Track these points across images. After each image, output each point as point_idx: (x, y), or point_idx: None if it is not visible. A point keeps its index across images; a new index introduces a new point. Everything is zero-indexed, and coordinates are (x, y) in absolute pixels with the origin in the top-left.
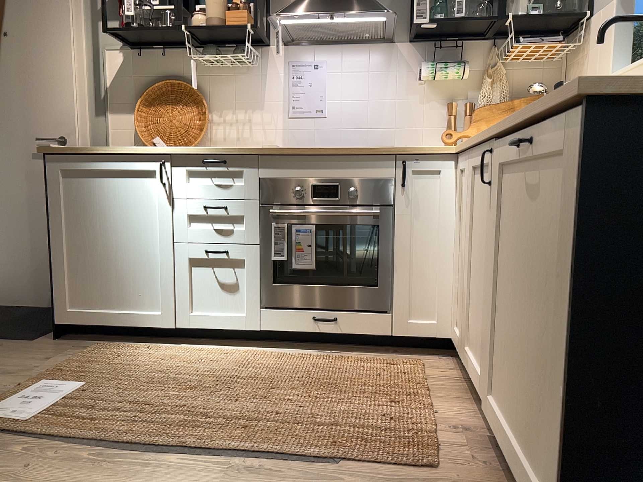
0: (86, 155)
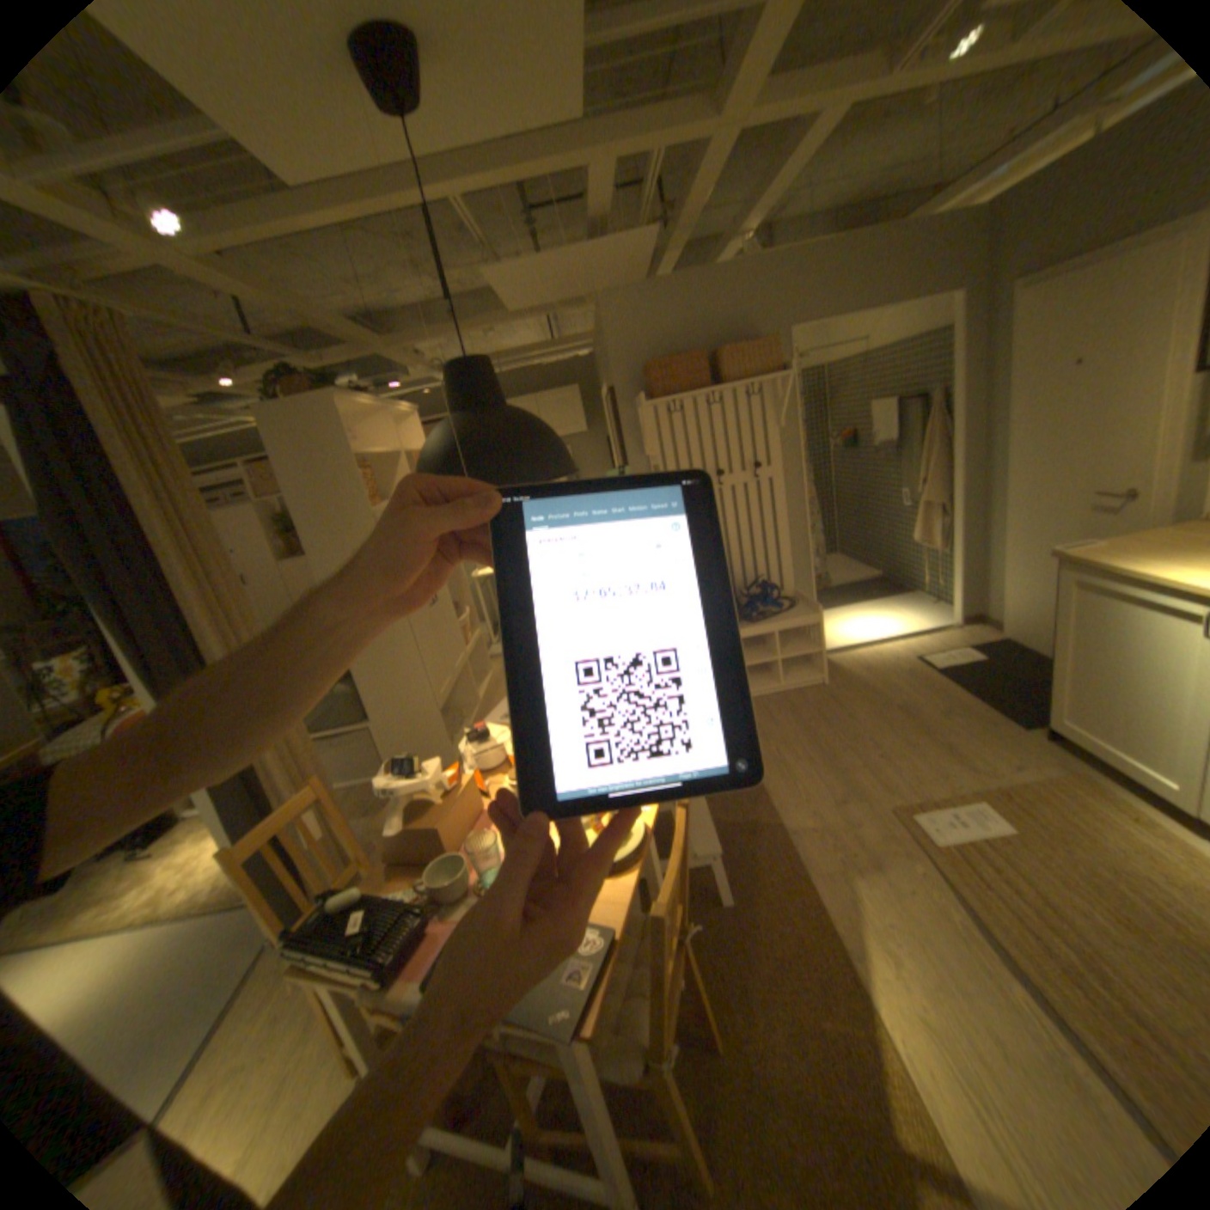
0: (1107, 571)
